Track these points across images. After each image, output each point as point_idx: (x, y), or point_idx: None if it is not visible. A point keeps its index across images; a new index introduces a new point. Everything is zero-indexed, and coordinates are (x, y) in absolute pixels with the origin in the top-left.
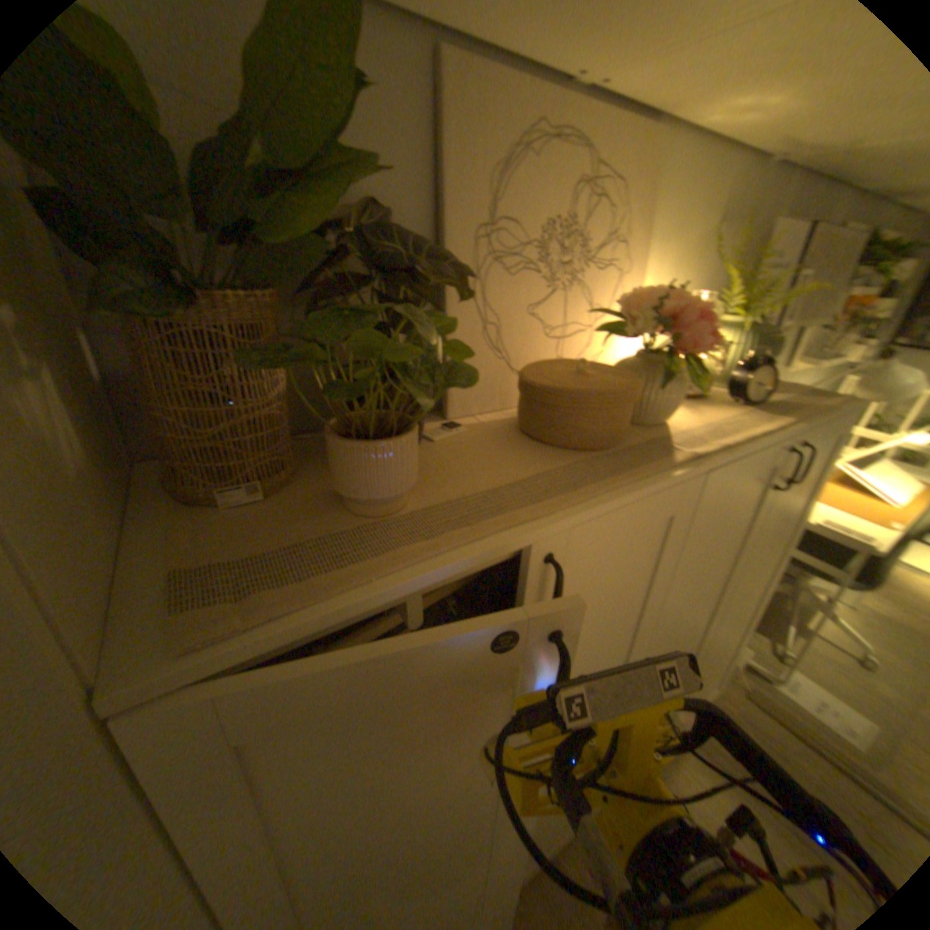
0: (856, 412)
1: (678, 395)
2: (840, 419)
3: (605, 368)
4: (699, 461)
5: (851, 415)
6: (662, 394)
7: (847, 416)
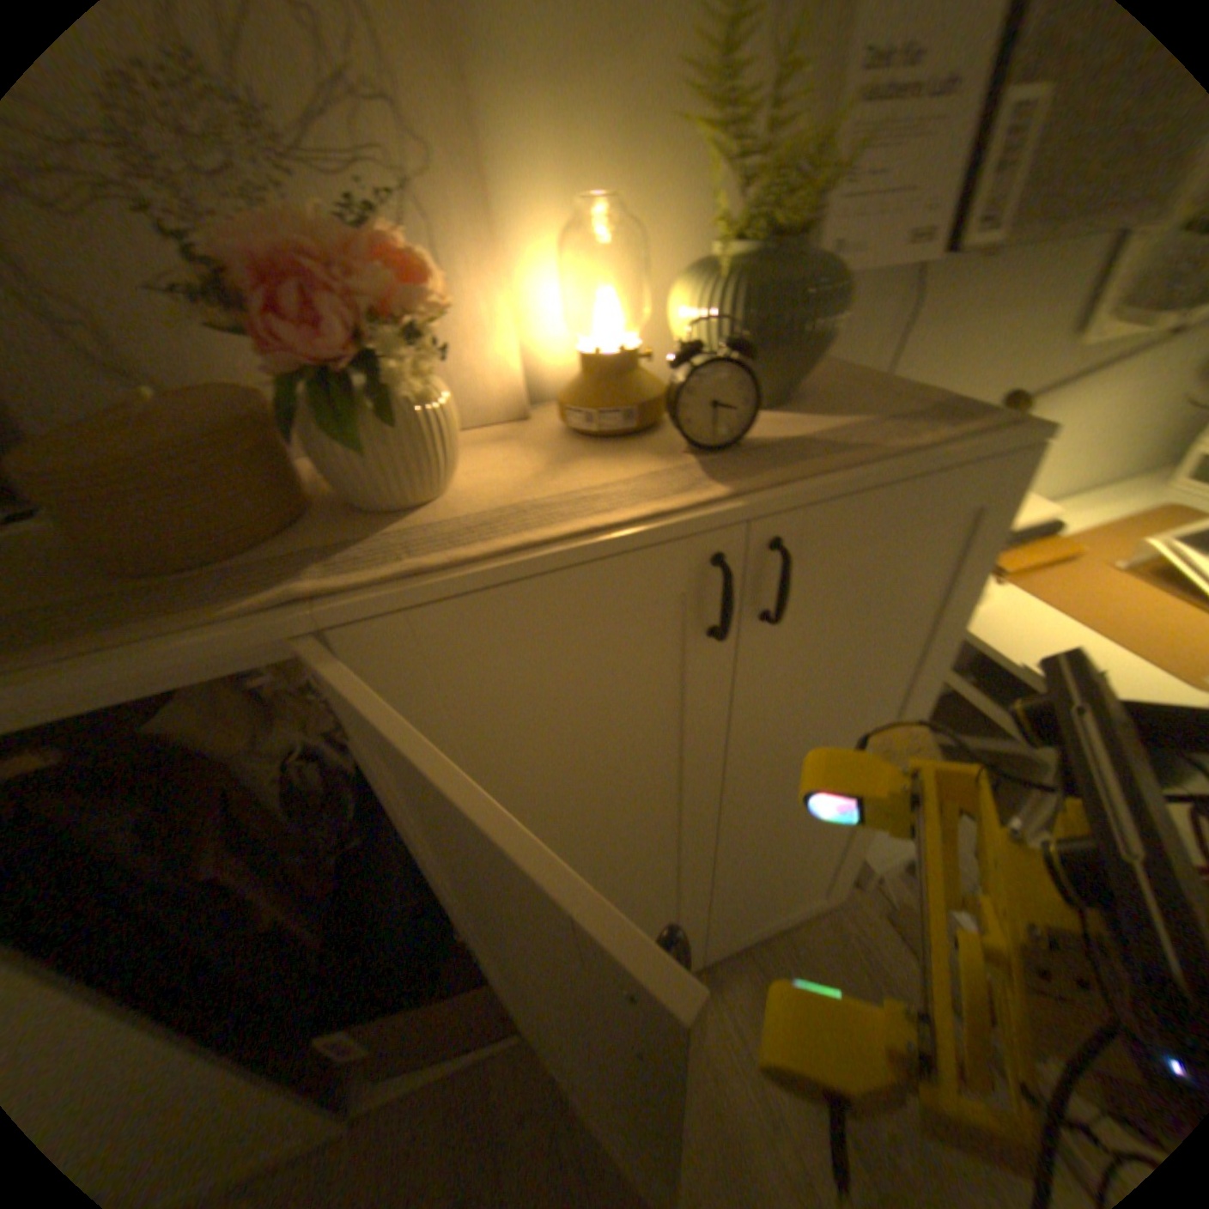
0: (1017, 453)
1: (378, 451)
2: (934, 476)
3: (226, 400)
4: (280, 611)
5: (989, 461)
6: (338, 451)
7: (968, 466)
